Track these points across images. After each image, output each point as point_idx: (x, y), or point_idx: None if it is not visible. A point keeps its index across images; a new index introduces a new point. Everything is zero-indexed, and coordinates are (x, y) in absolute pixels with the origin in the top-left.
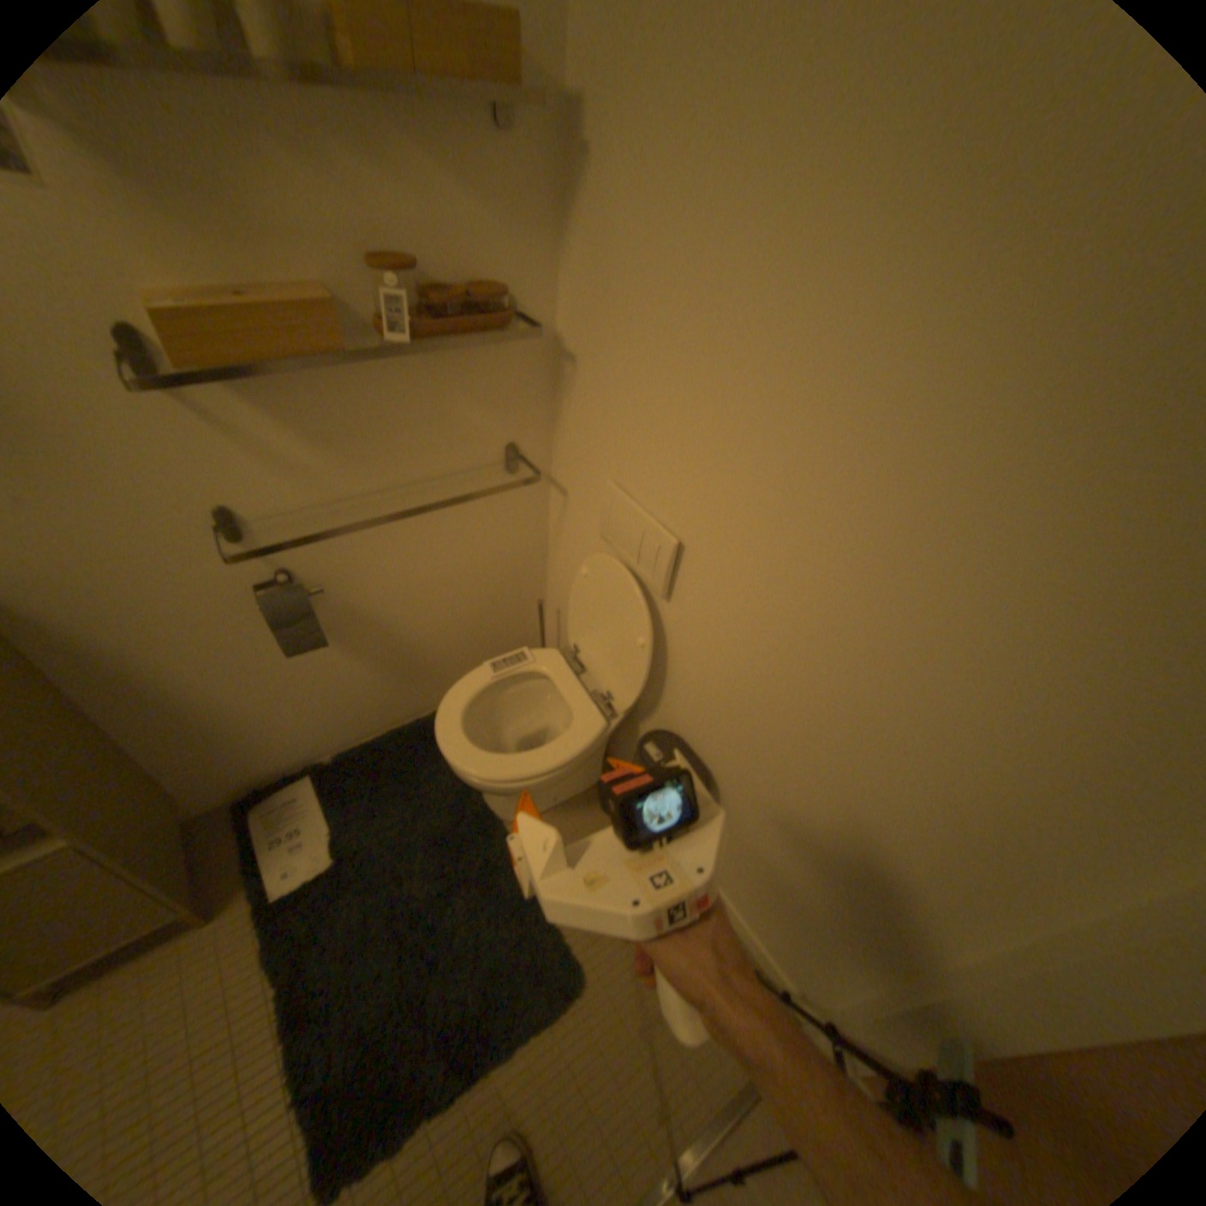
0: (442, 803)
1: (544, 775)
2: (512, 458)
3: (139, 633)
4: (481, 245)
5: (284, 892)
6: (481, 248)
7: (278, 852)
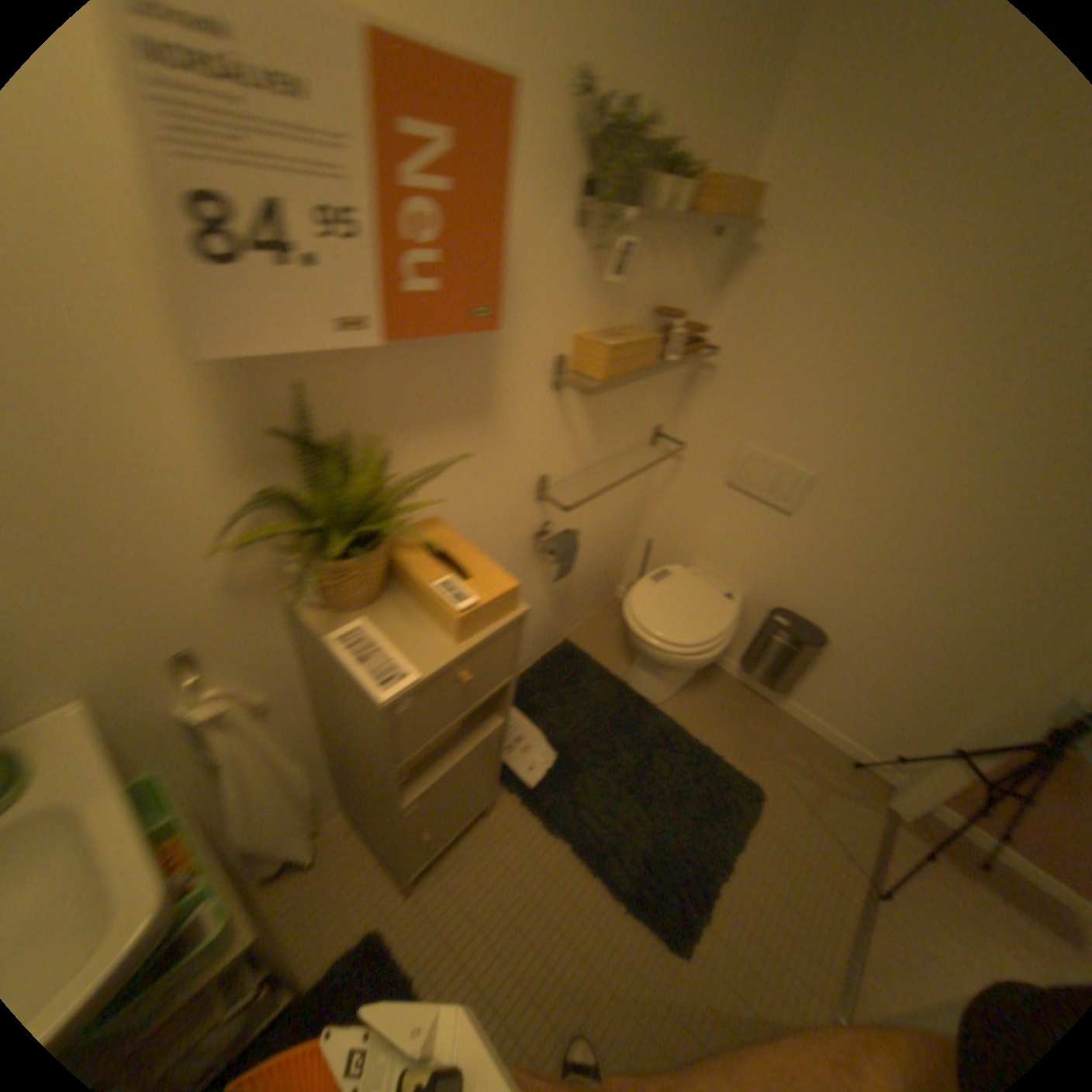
0: (610, 699)
1: (720, 649)
2: (648, 438)
3: None
4: (690, 302)
5: (538, 779)
6: (690, 304)
7: (516, 753)
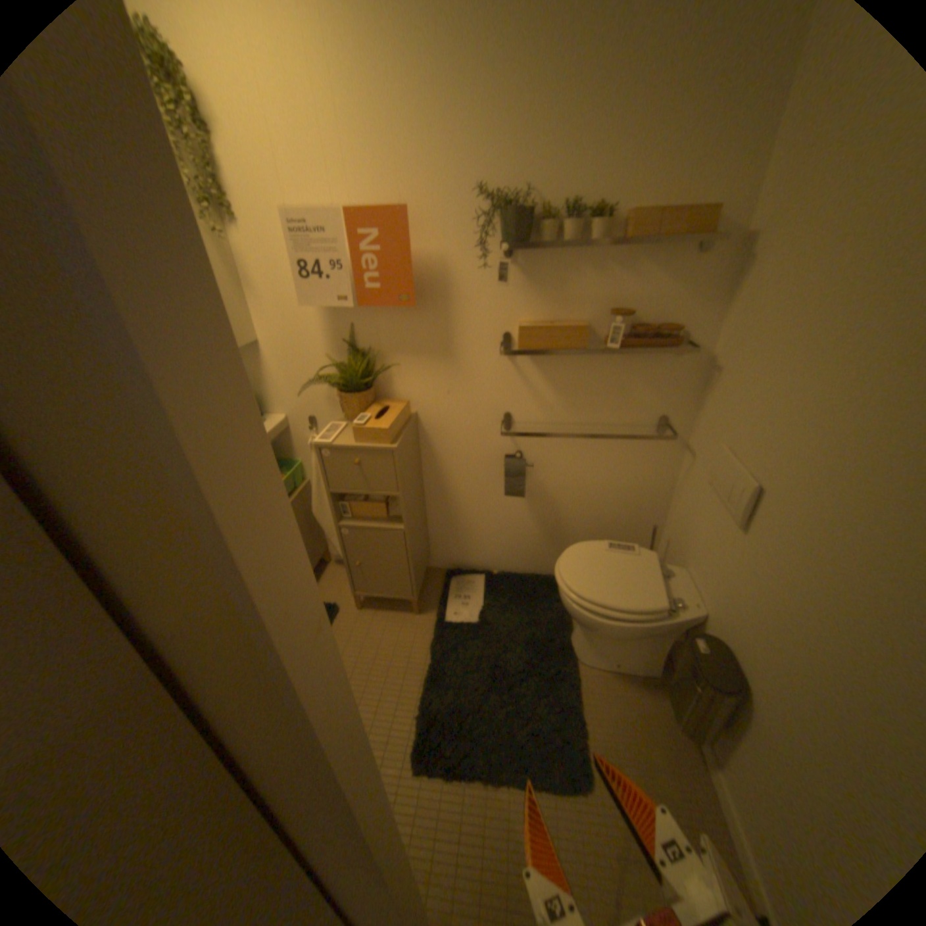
0: (545, 627)
1: (614, 623)
2: (663, 428)
3: (456, 461)
4: (675, 307)
5: (452, 621)
6: (675, 309)
7: (457, 602)
